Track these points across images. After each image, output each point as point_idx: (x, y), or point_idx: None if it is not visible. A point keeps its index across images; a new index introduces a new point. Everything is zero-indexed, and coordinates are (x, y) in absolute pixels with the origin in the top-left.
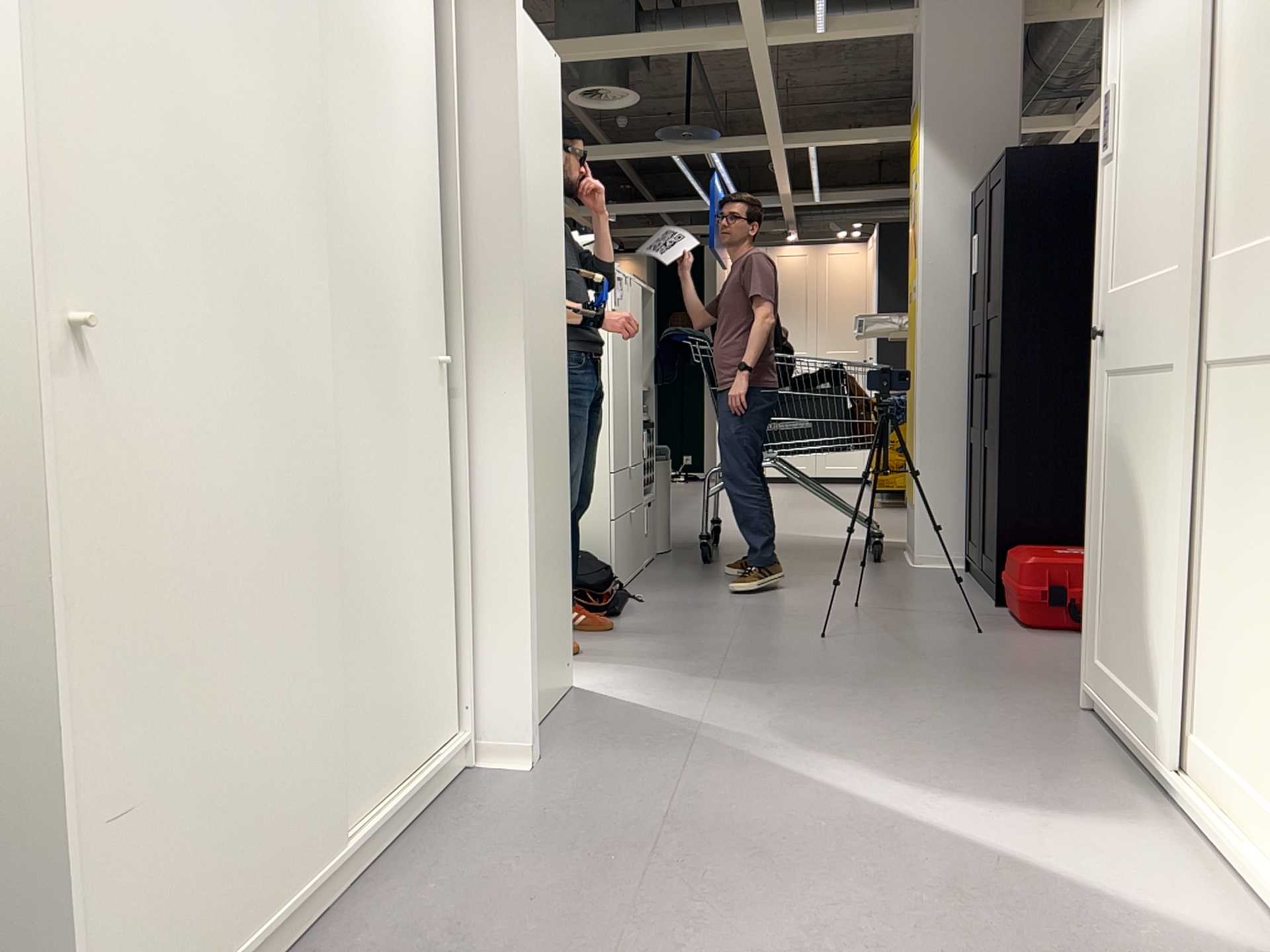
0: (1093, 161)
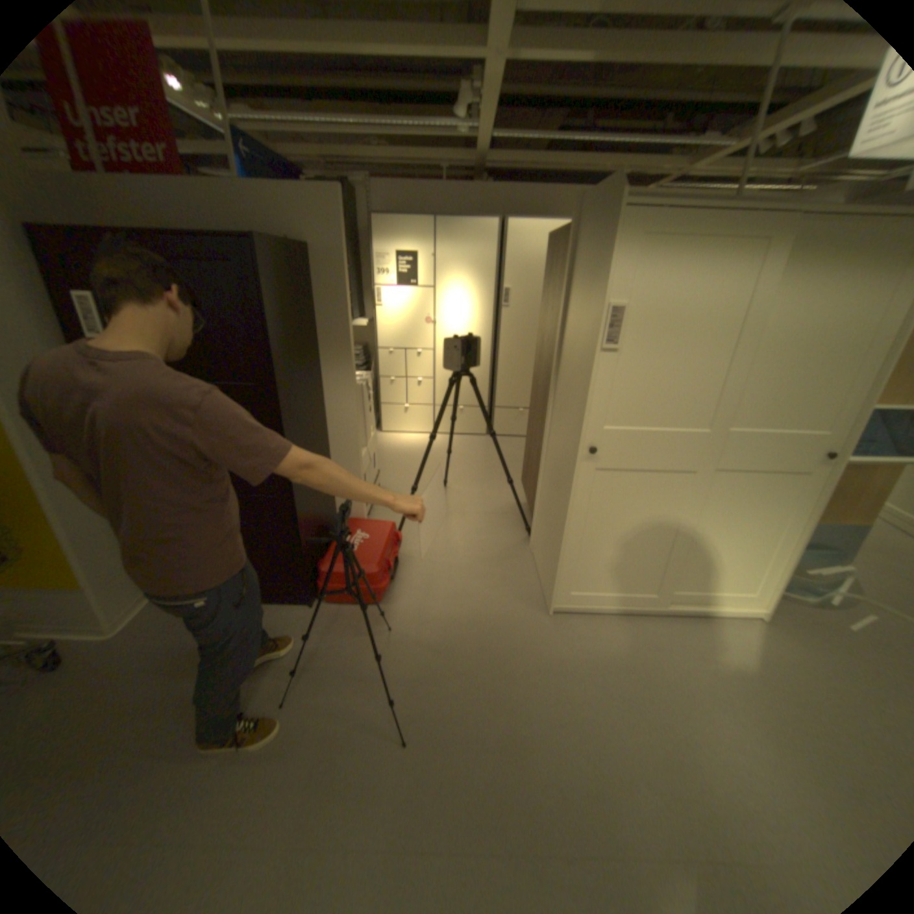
0: (294, 248)
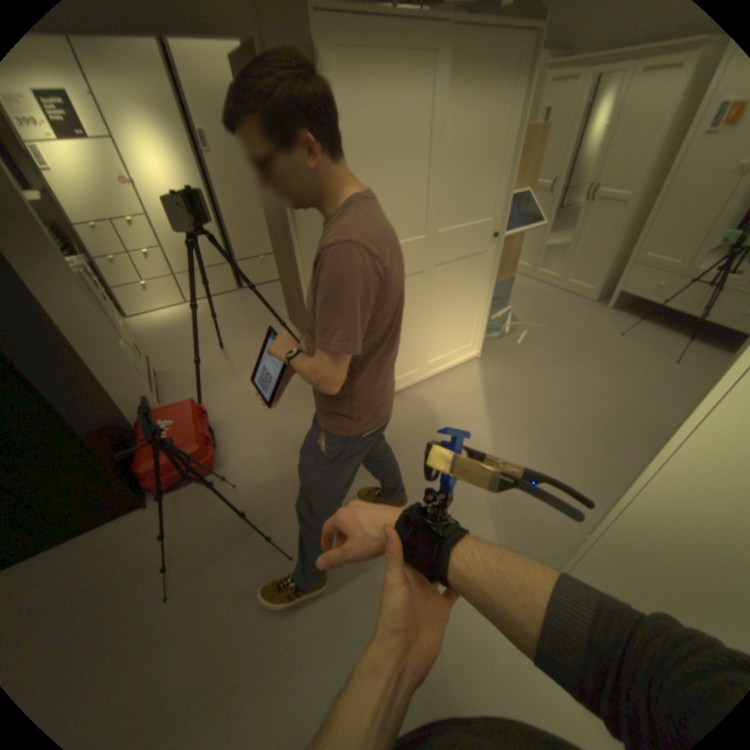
0: None
